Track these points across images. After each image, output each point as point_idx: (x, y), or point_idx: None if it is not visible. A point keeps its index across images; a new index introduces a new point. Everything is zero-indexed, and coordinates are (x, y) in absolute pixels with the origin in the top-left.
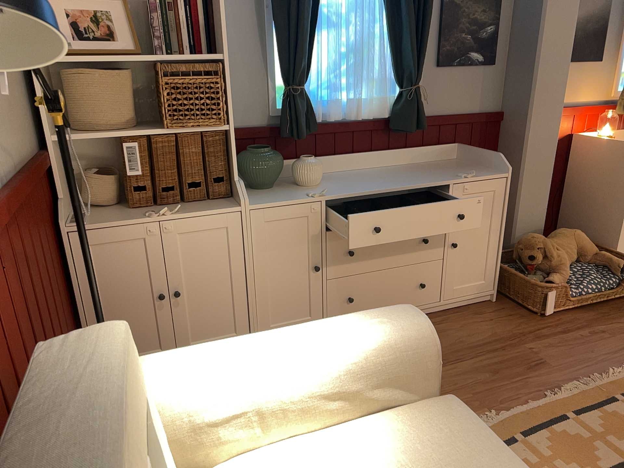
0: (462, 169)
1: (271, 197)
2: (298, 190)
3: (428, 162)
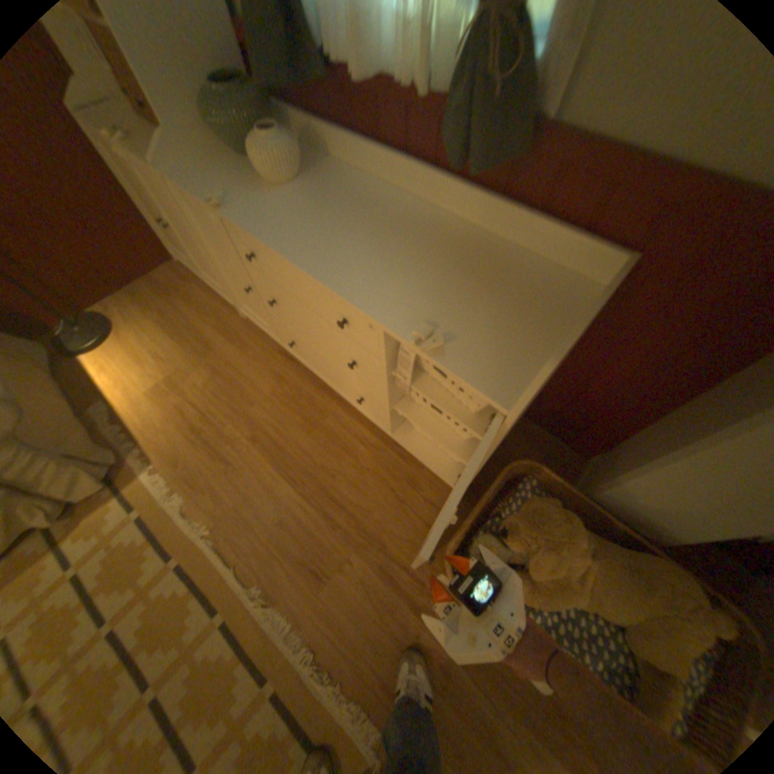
0: (505, 316)
1: (201, 171)
2: (242, 179)
3: (533, 252)
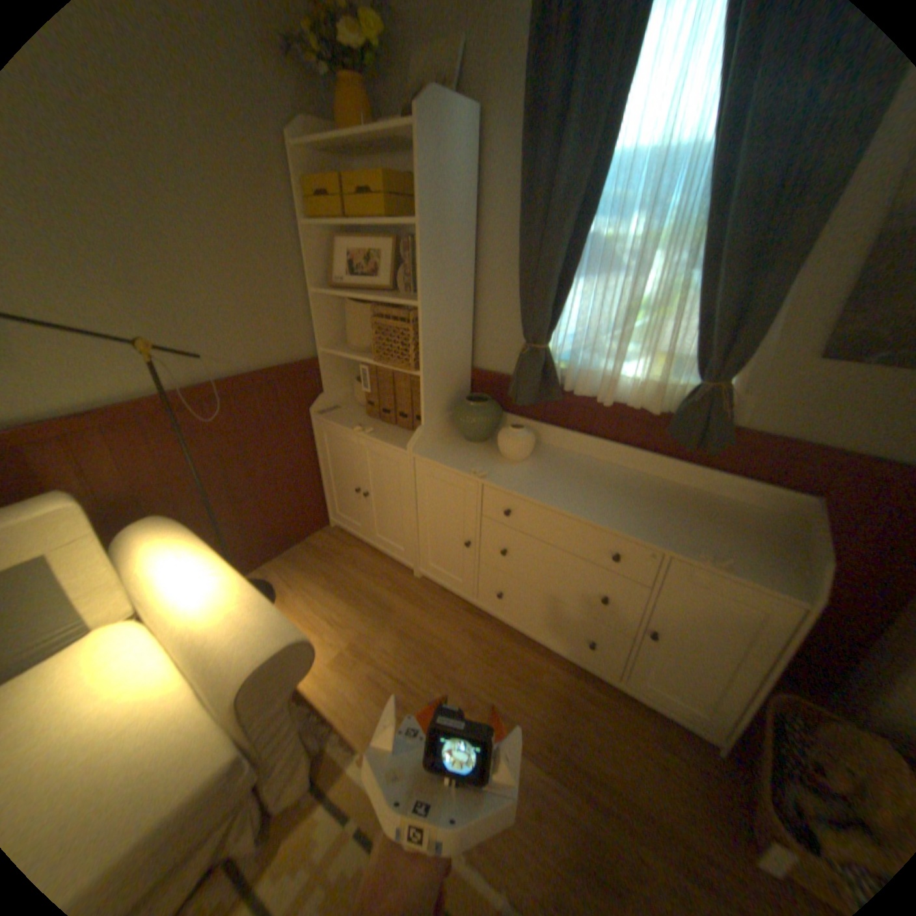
0: (755, 542)
1: (452, 453)
2: (488, 457)
3: (738, 500)
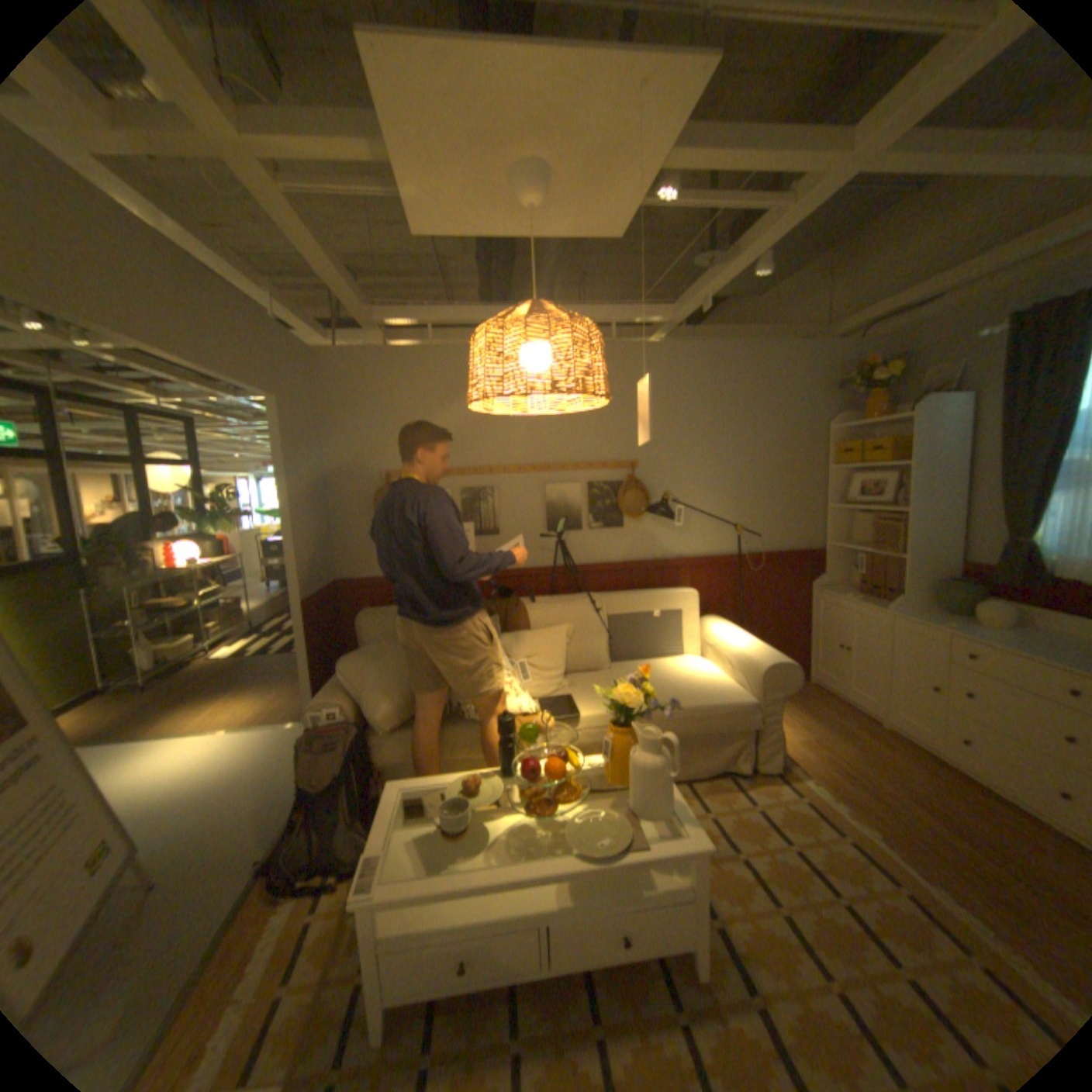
0: None
1: (928, 616)
2: (964, 623)
3: None
